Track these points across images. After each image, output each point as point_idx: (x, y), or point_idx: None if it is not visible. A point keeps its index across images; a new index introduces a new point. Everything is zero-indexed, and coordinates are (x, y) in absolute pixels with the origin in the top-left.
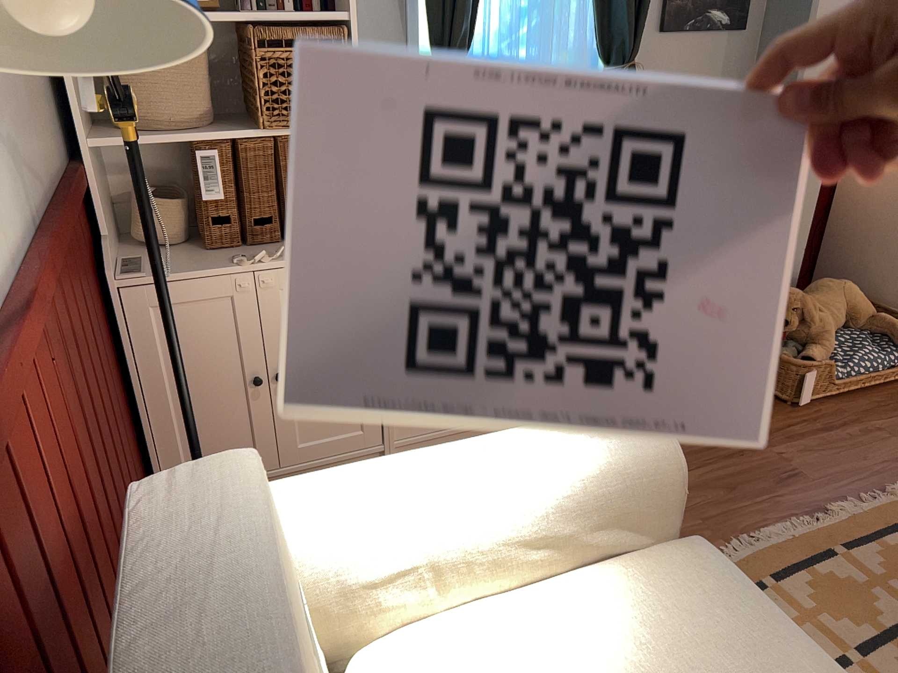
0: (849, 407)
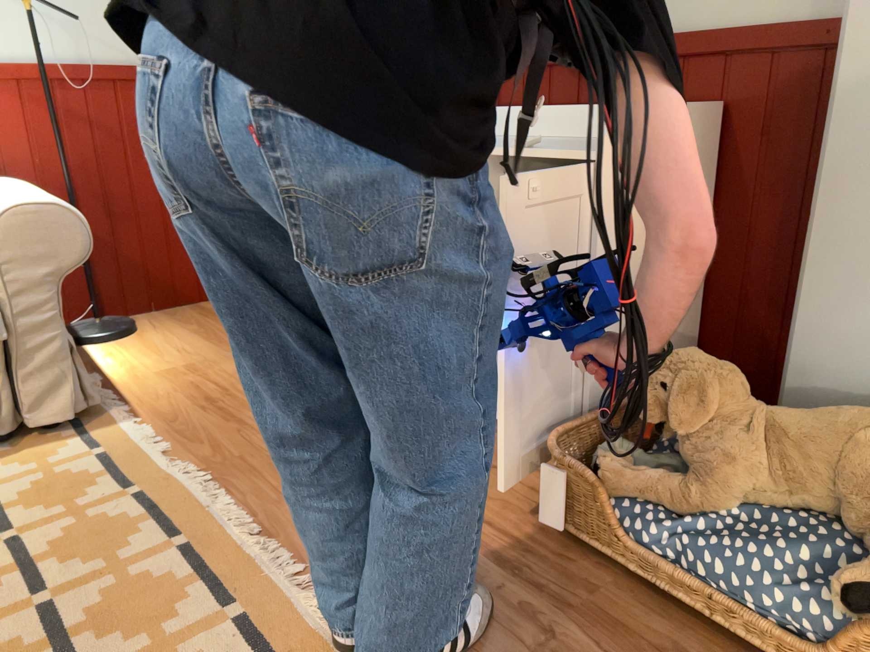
0: (620, 597)
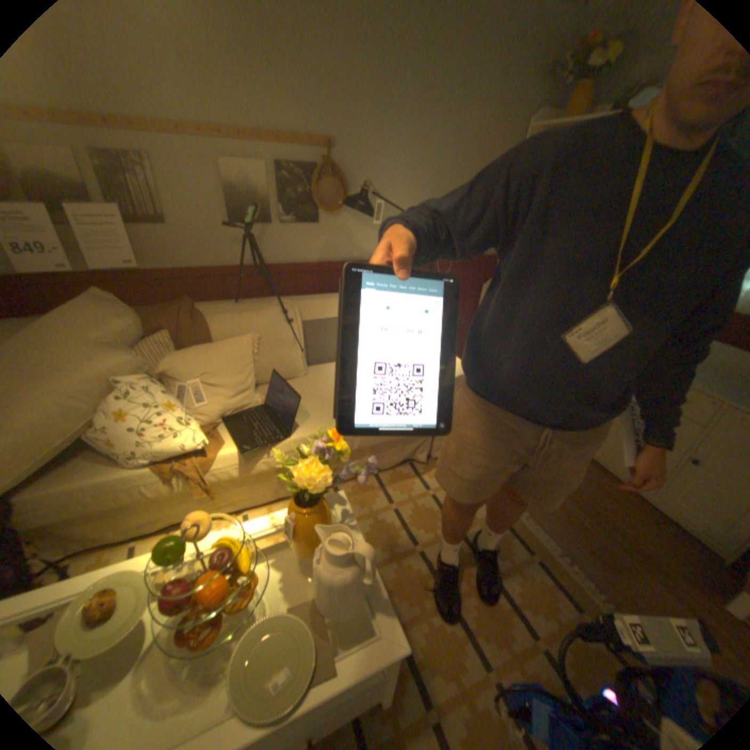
0: None
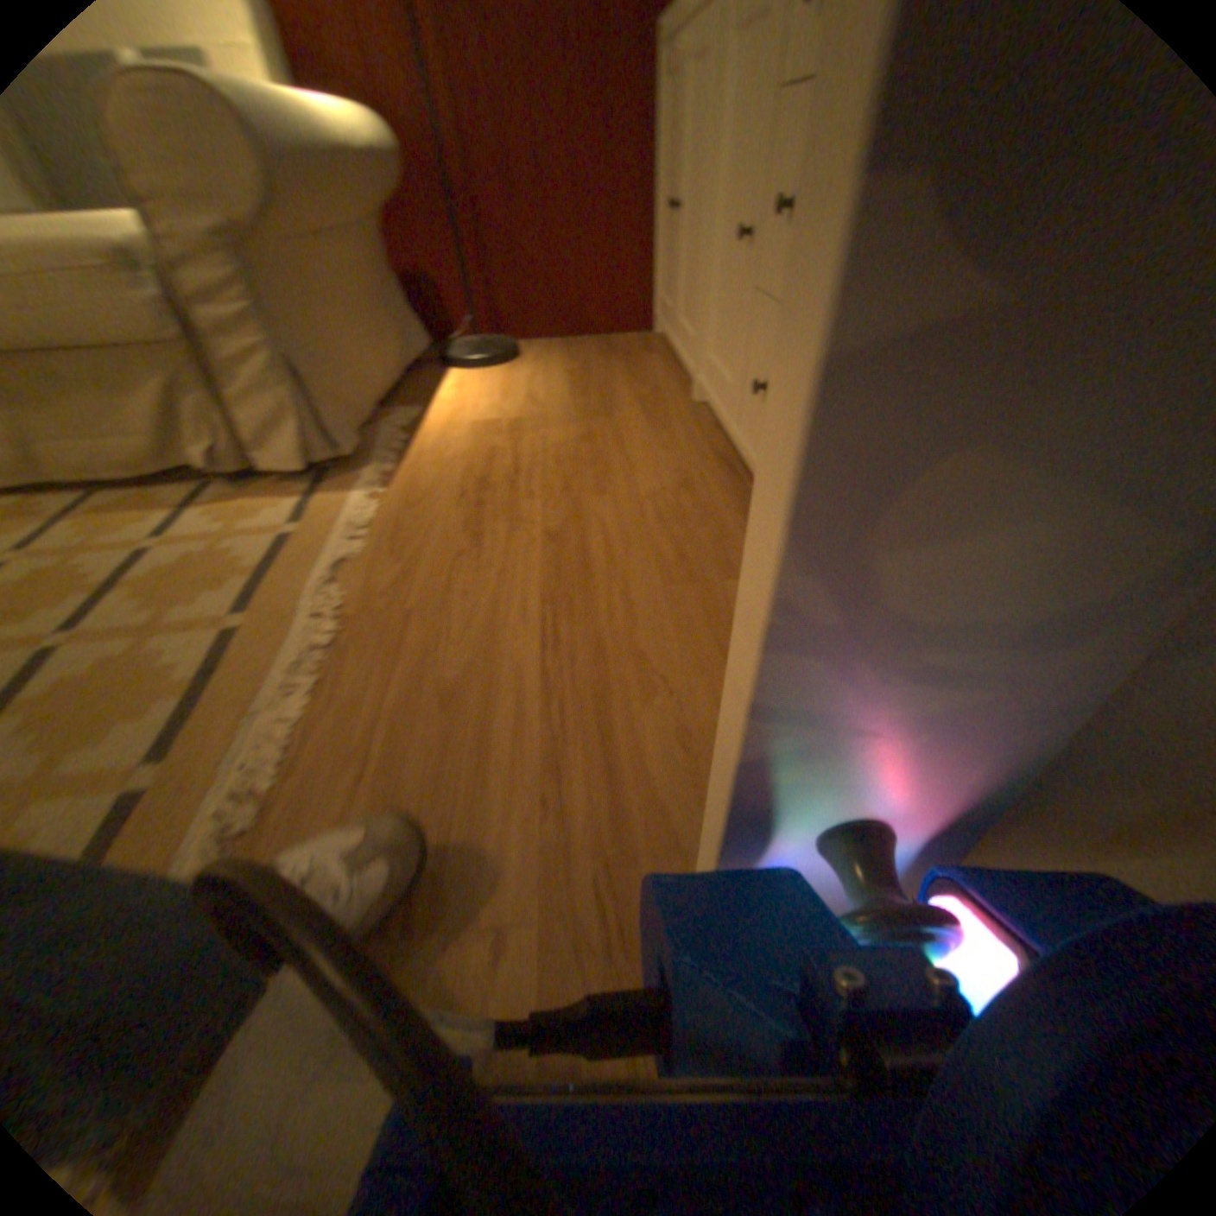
0: None
